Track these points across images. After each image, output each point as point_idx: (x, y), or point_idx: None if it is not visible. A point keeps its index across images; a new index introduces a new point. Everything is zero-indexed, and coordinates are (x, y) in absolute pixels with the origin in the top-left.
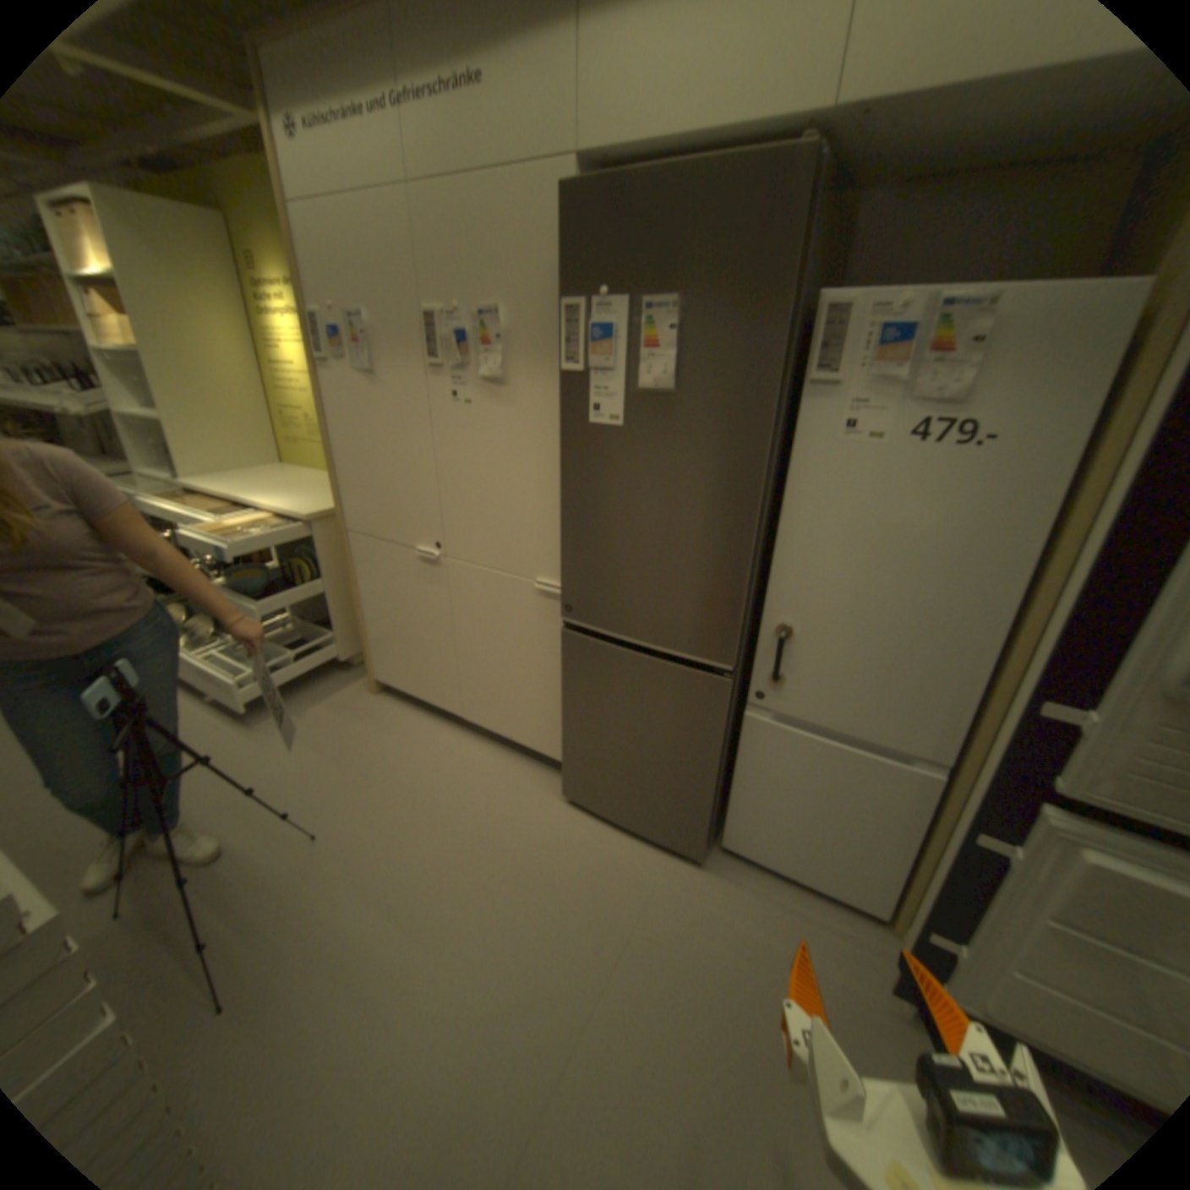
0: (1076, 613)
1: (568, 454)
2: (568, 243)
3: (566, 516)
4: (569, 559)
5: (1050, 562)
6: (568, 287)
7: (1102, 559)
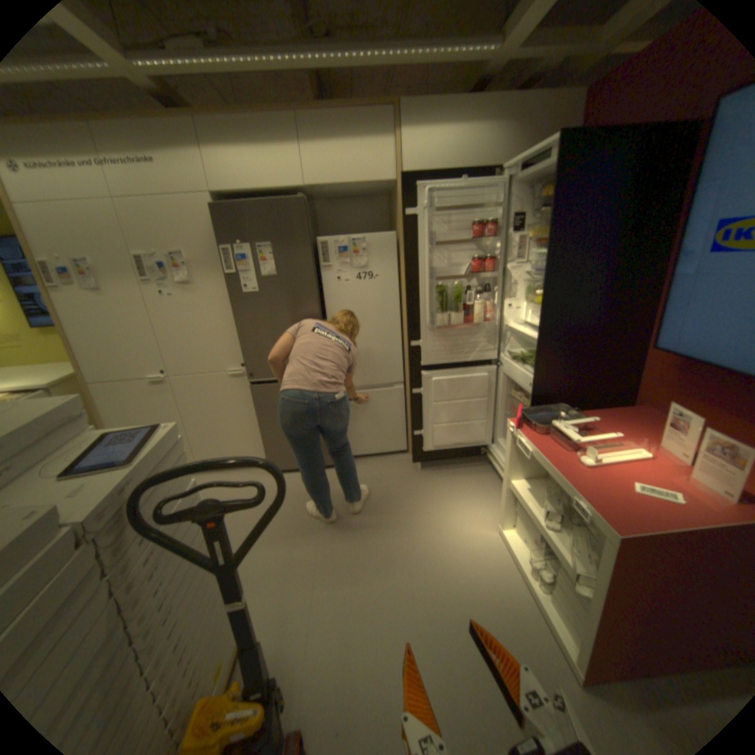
0: (407, 316)
1: (232, 309)
2: (213, 225)
3: (237, 337)
4: (246, 353)
5: (402, 309)
6: (217, 242)
7: (407, 301)
